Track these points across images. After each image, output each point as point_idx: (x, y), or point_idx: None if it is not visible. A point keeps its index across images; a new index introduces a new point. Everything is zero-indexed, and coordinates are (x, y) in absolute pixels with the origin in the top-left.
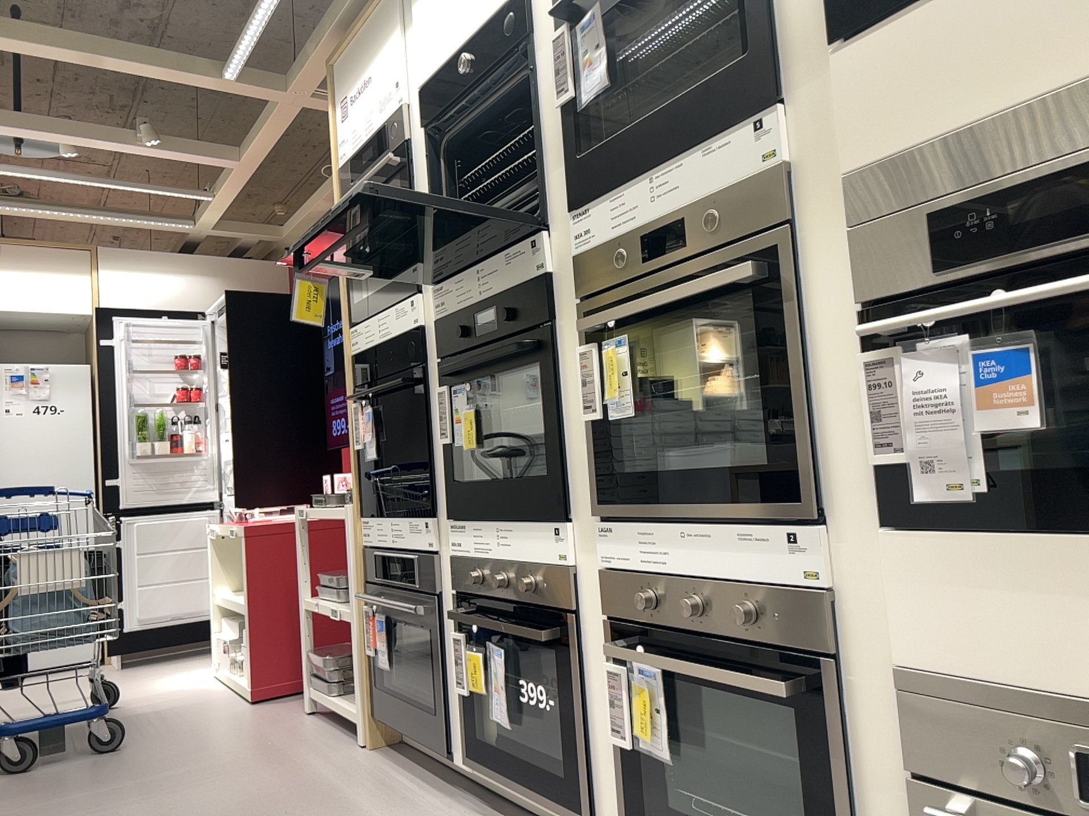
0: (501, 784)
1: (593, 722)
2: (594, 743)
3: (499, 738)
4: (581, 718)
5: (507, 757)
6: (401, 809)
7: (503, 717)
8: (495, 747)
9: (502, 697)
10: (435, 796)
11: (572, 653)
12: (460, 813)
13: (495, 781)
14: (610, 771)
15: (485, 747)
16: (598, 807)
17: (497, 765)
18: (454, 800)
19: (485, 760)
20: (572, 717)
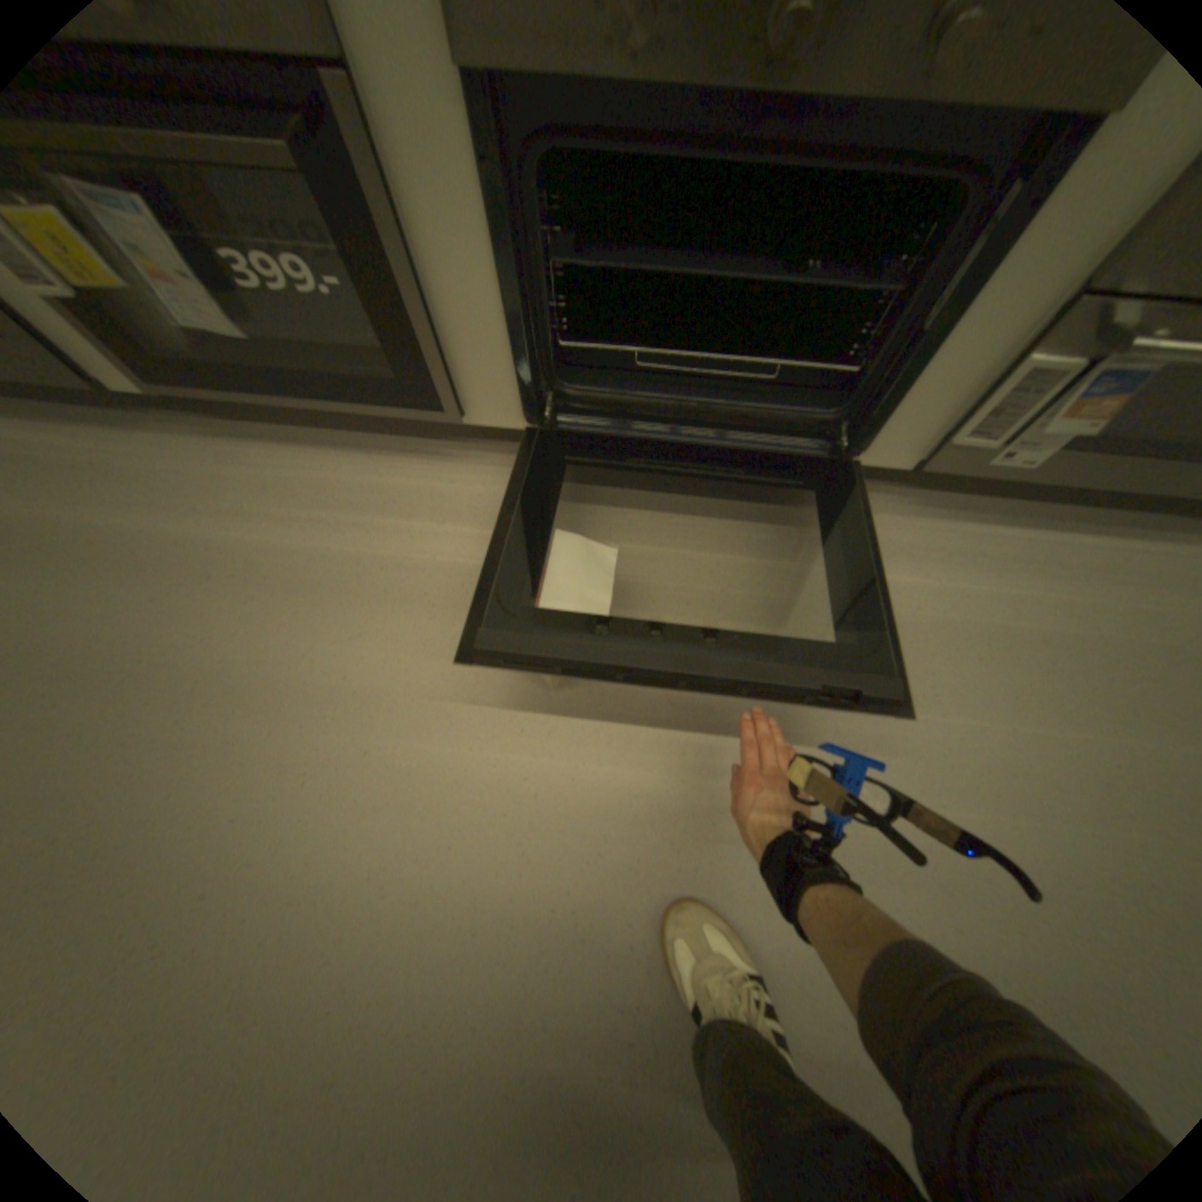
0: (235, 395)
1: (436, 292)
2: (442, 322)
3: (187, 339)
4: (412, 293)
5: (242, 369)
6: (96, 486)
7: (214, 320)
8: (183, 352)
9: (191, 289)
10: (115, 441)
11: (366, 175)
12: (189, 449)
13: (215, 393)
14: (483, 353)
15: (178, 363)
16: (453, 391)
17: (225, 381)
18: (152, 432)
19: (192, 379)
20: (387, 294)
